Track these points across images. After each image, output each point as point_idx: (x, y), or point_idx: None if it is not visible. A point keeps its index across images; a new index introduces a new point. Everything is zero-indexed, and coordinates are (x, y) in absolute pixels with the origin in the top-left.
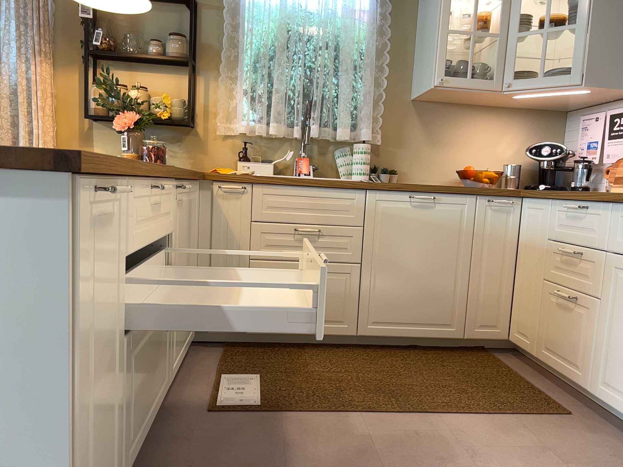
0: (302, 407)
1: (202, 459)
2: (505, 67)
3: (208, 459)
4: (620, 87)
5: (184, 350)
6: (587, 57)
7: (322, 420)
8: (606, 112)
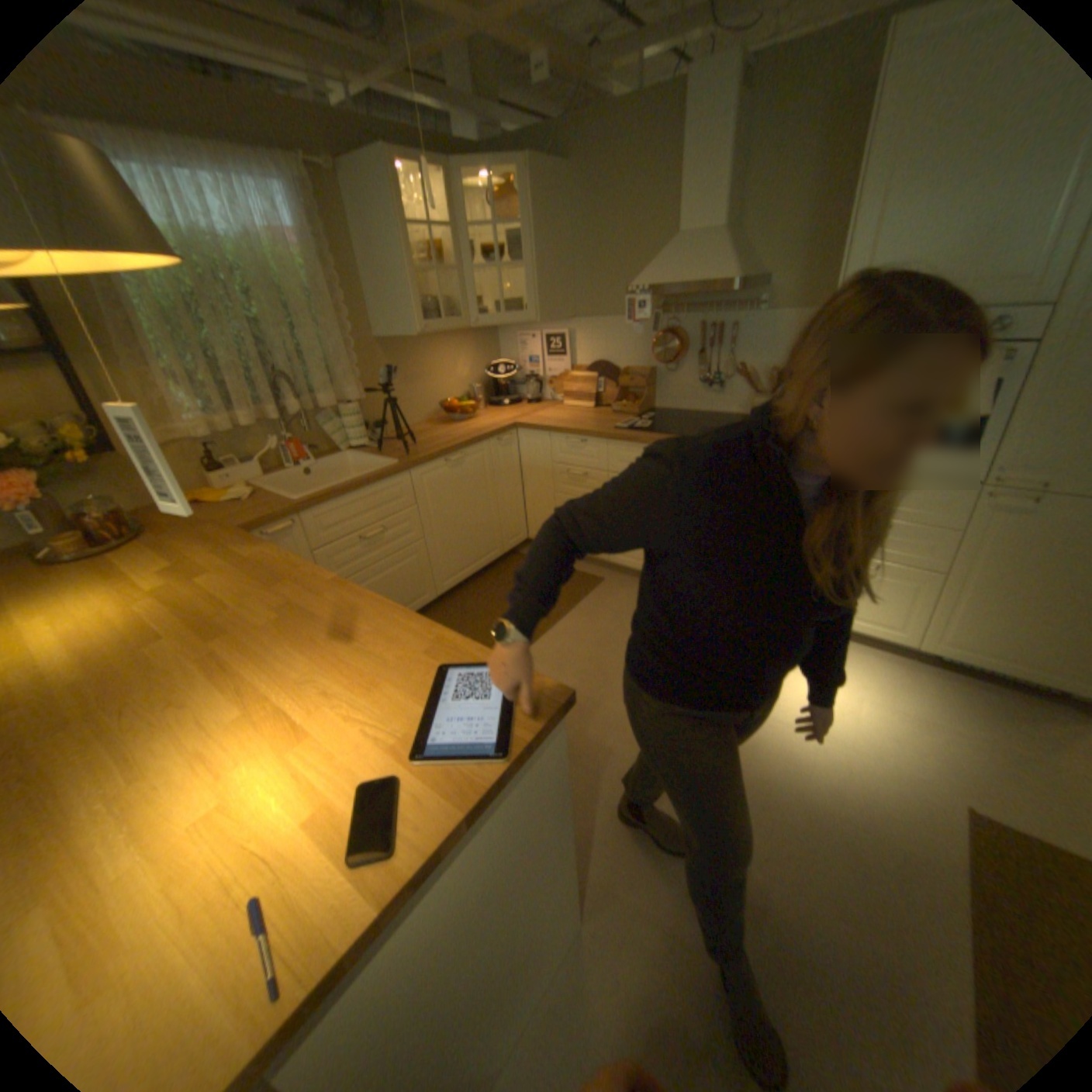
0: None
1: None
2: (465, 302)
3: None
4: (557, 319)
5: None
6: (535, 296)
7: None
8: (539, 332)
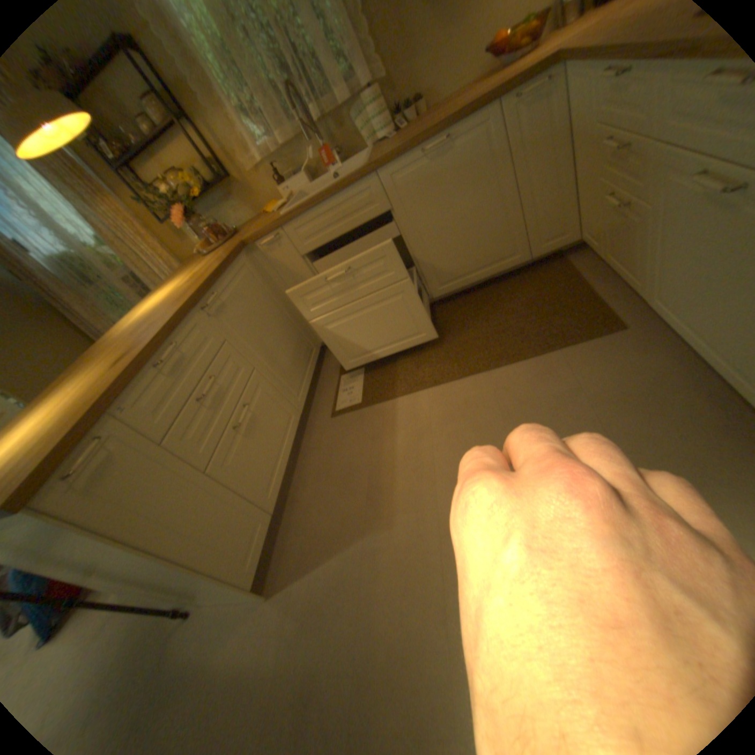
0: (389, 393)
1: (328, 461)
2: None
3: (331, 459)
4: None
5: (310, 372)
6: None
7: (402, 402)
8: None
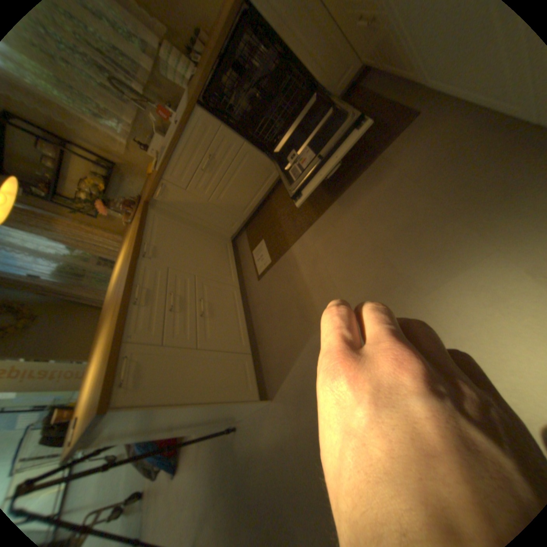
0: (285, 247)
1: (268, 307)
2: None
3: (269, 305)
4: None
5: (232, 259)
6: None
7: (295, 248)
8: None
